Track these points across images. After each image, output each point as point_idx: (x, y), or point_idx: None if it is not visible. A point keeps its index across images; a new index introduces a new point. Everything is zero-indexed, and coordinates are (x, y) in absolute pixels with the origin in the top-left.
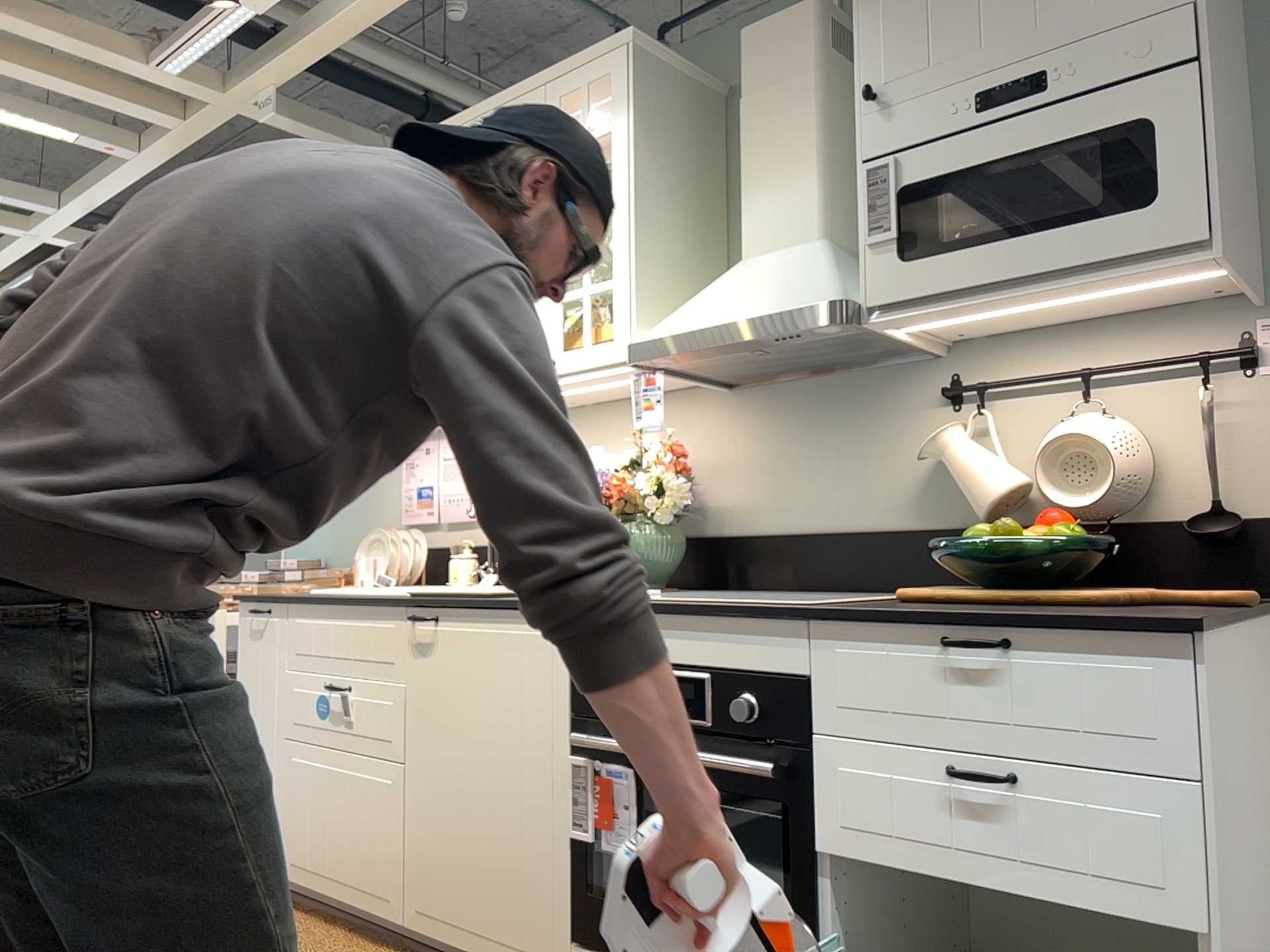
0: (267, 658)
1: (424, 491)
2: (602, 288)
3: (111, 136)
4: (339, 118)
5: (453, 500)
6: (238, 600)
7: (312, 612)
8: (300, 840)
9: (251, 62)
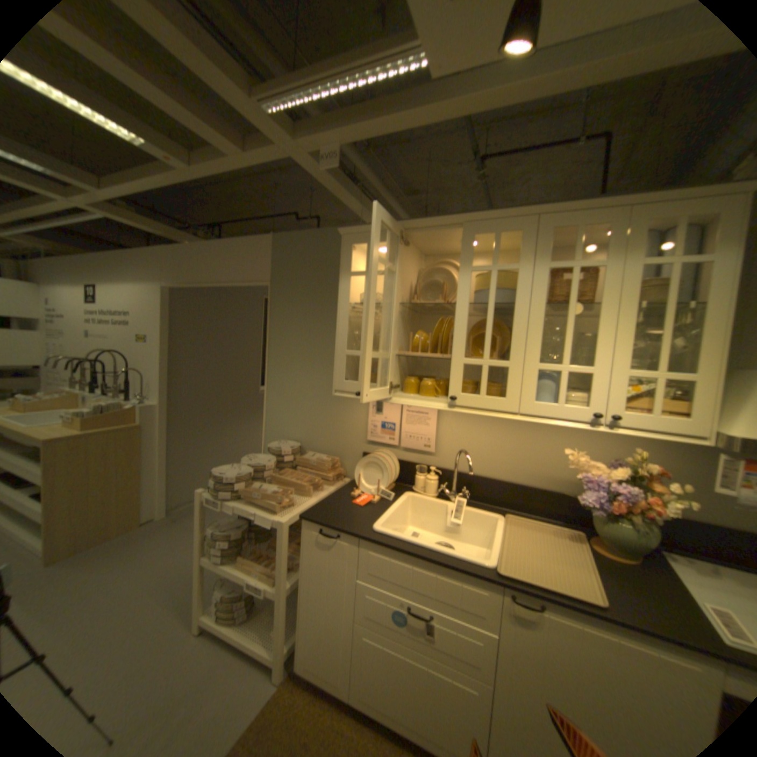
0: (336, 567)
1: (388, 425)
2: (684, 378)
3: (167, 146)
4: (342, 173)
5: (415, 437)
6: (305, 520)
7: (388, 553)
8: (370, 691)
9: (324, 116)
